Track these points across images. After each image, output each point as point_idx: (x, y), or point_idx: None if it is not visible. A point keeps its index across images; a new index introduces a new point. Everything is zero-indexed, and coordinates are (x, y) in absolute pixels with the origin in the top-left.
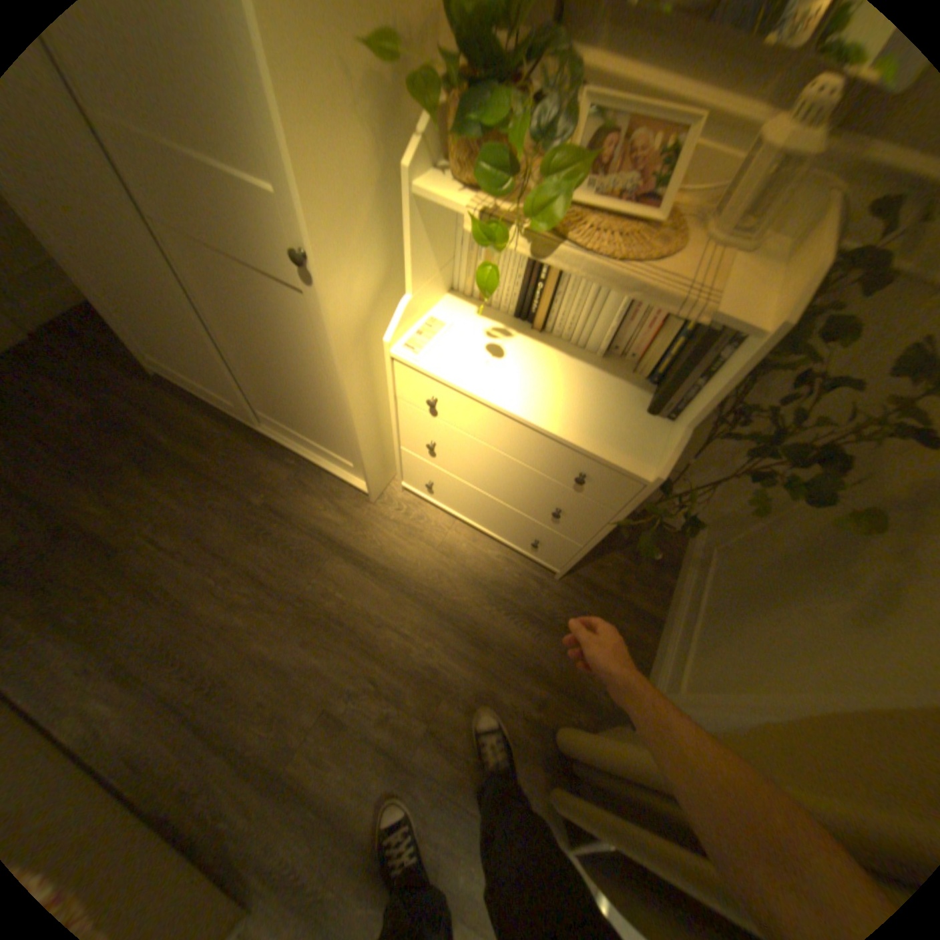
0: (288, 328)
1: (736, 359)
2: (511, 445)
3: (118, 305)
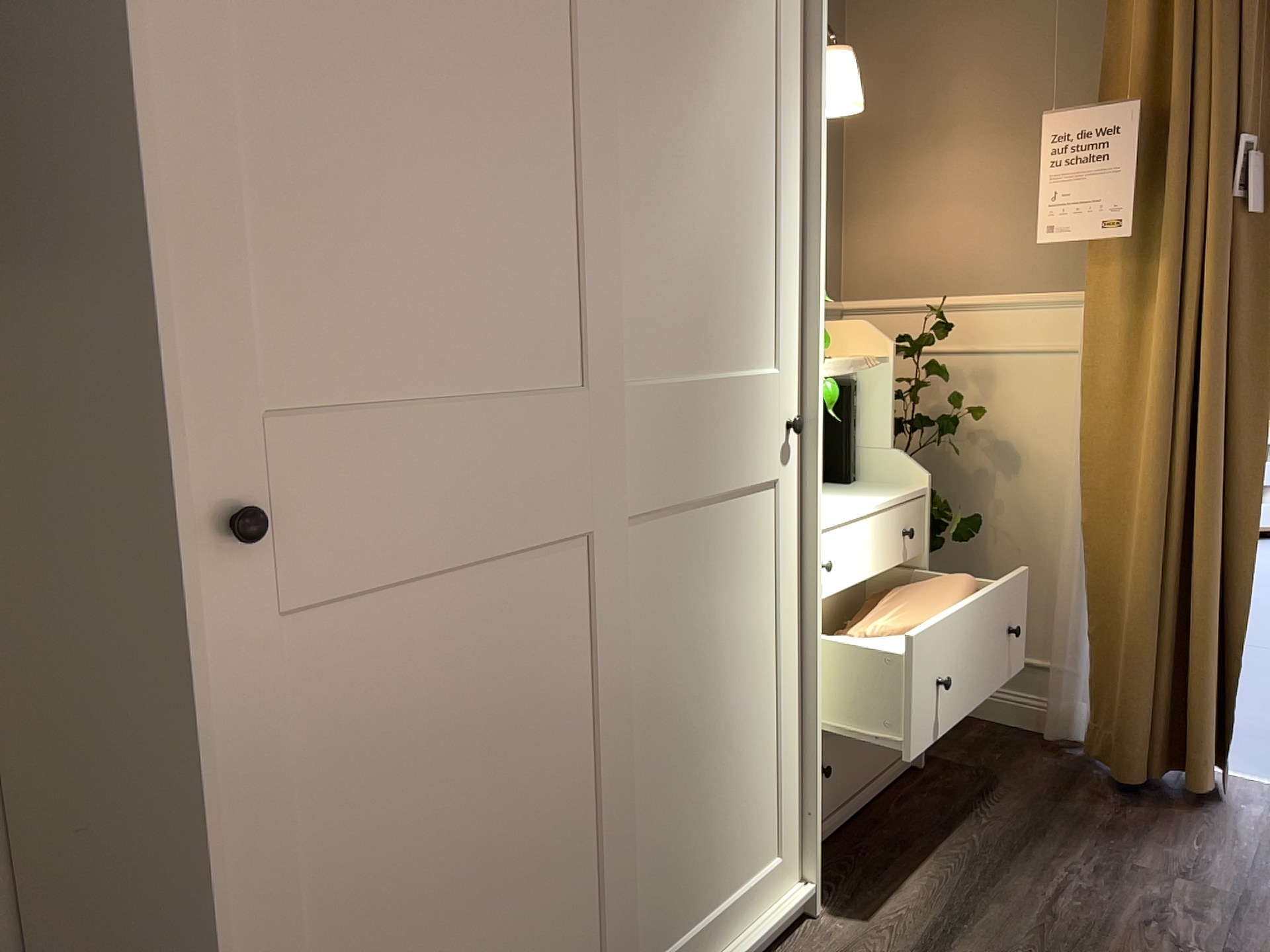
0: (746, 568)
1: (865, 397)
2: (864, 556)
3: None
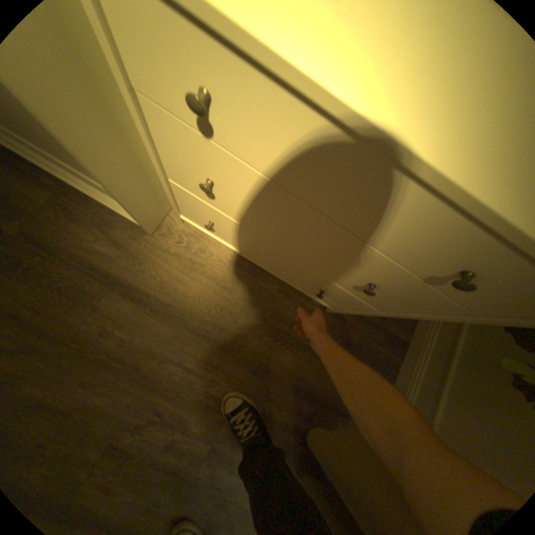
0: None
1: None
2: (347, 207)
3: None
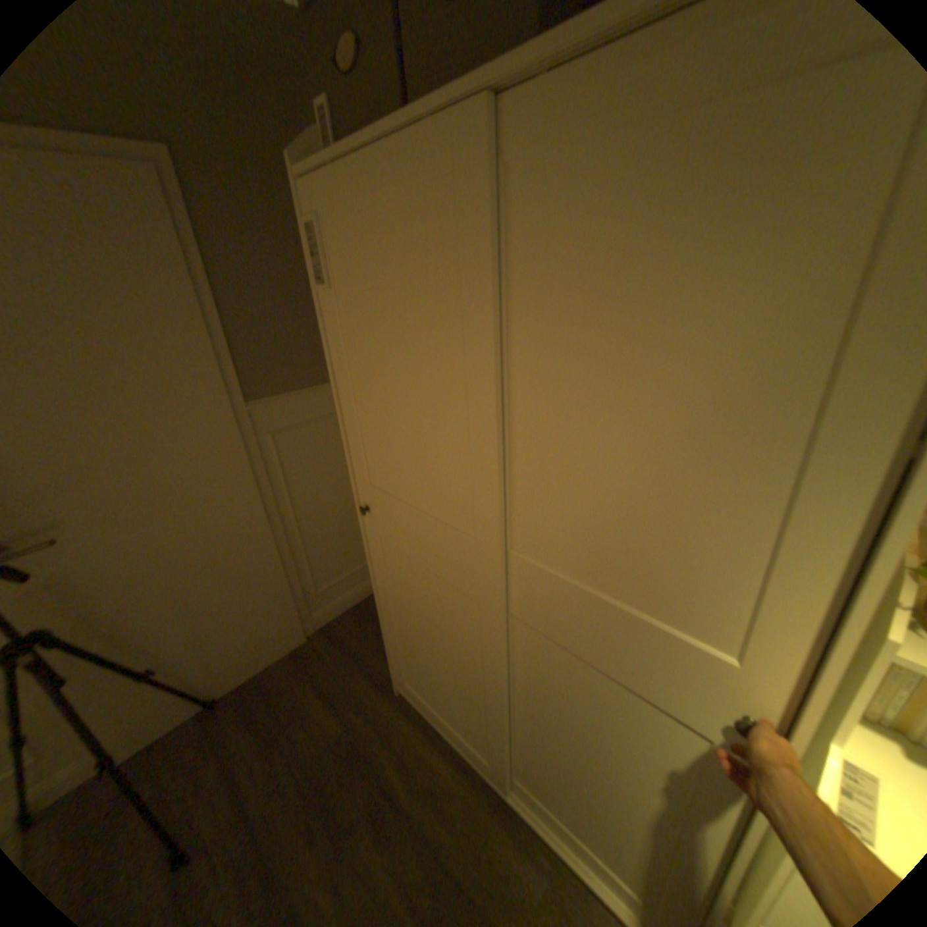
0: (647, 751)
1: None
2: None
3: (409, 643)
